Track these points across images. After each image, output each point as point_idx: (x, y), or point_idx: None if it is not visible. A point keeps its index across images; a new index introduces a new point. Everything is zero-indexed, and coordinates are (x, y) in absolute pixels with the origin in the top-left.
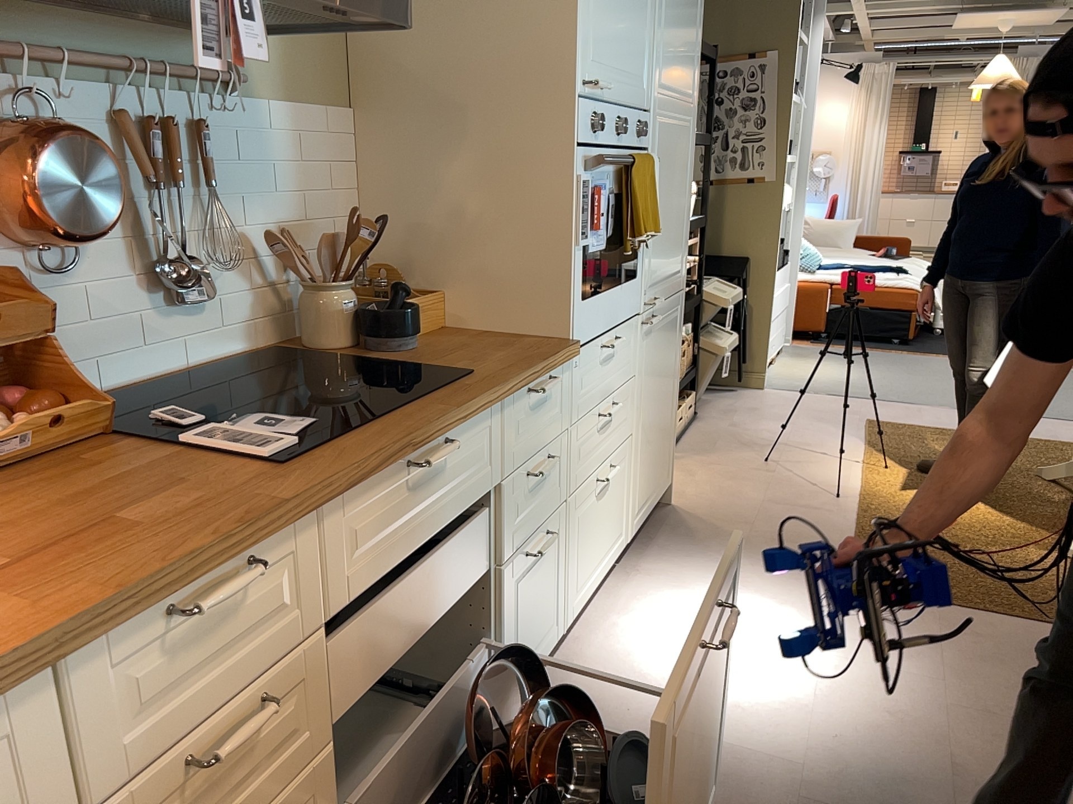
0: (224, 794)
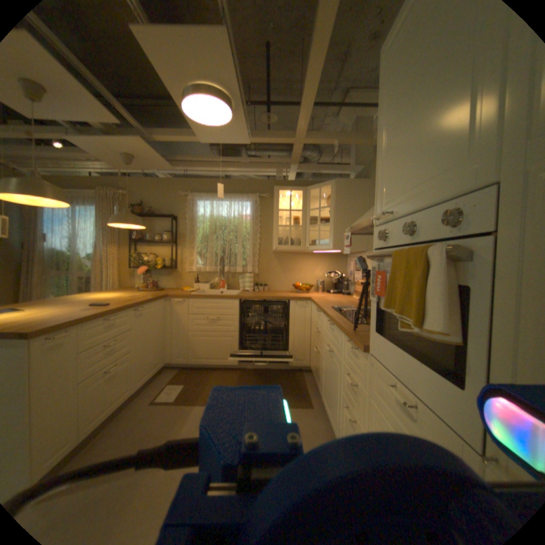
0: (317, 339)
